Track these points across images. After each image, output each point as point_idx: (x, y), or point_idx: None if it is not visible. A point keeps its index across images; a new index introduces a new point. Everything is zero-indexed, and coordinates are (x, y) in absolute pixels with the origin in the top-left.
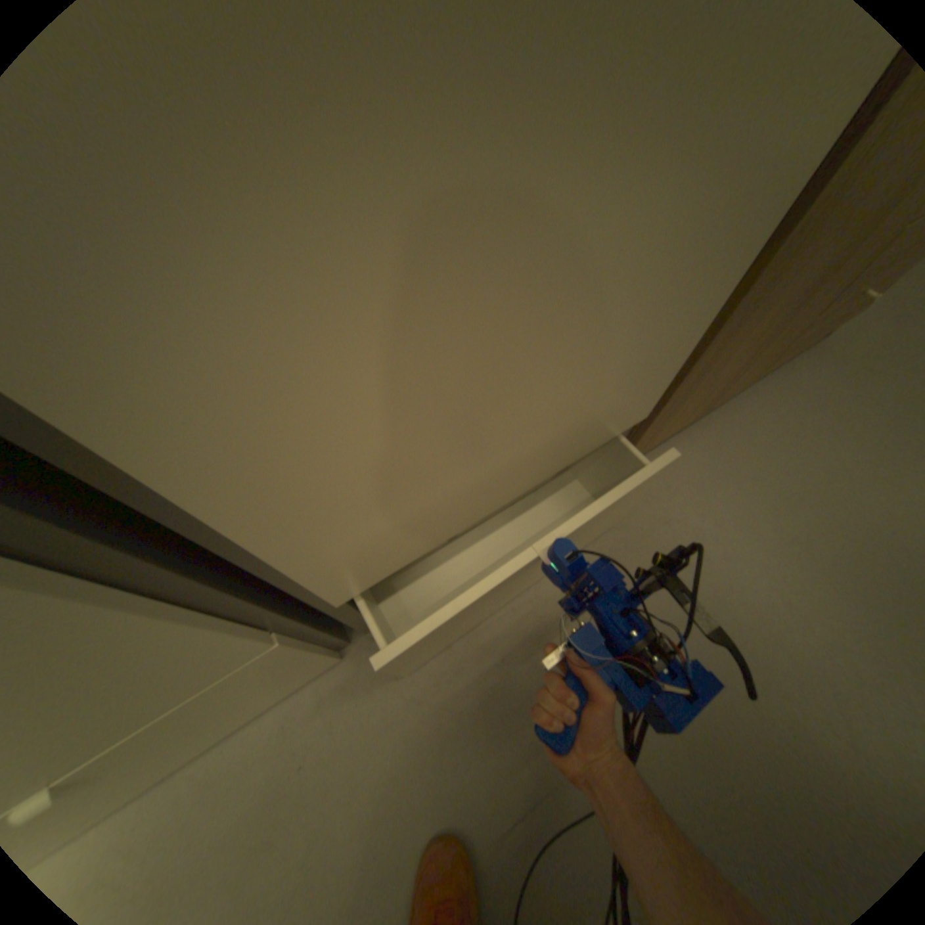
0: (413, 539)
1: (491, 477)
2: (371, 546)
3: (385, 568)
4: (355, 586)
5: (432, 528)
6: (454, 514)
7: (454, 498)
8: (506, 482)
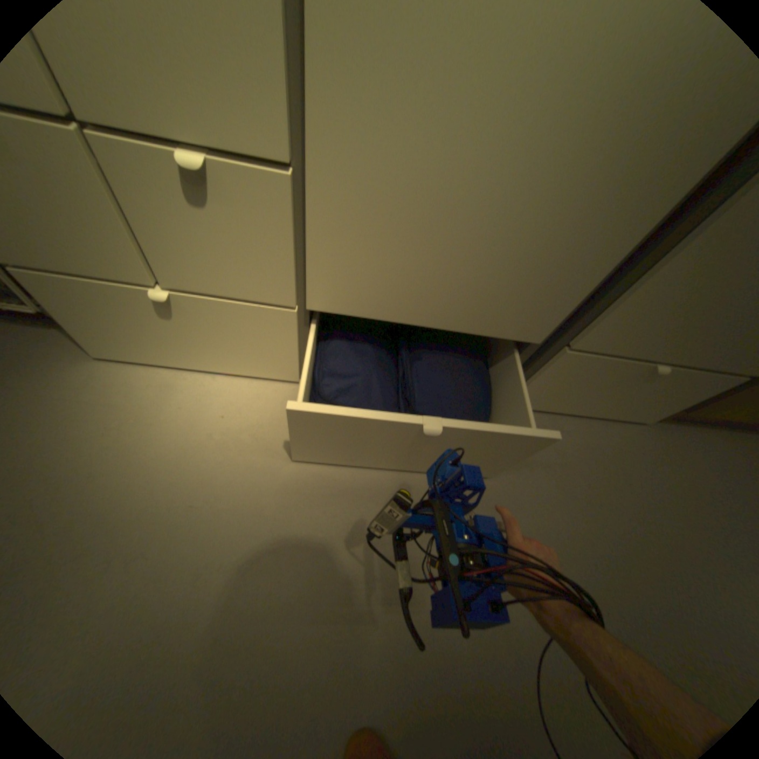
0: (637, 339)
1: (698, 332)
2: (637, 322)
3: (605, 347)
4: (589, 345)
5: (647, 340)
6: (659, 342)
7: (678, 329)
8: (690, 345)
